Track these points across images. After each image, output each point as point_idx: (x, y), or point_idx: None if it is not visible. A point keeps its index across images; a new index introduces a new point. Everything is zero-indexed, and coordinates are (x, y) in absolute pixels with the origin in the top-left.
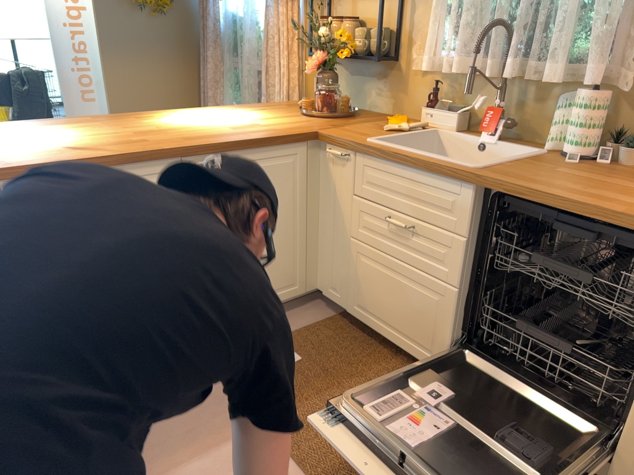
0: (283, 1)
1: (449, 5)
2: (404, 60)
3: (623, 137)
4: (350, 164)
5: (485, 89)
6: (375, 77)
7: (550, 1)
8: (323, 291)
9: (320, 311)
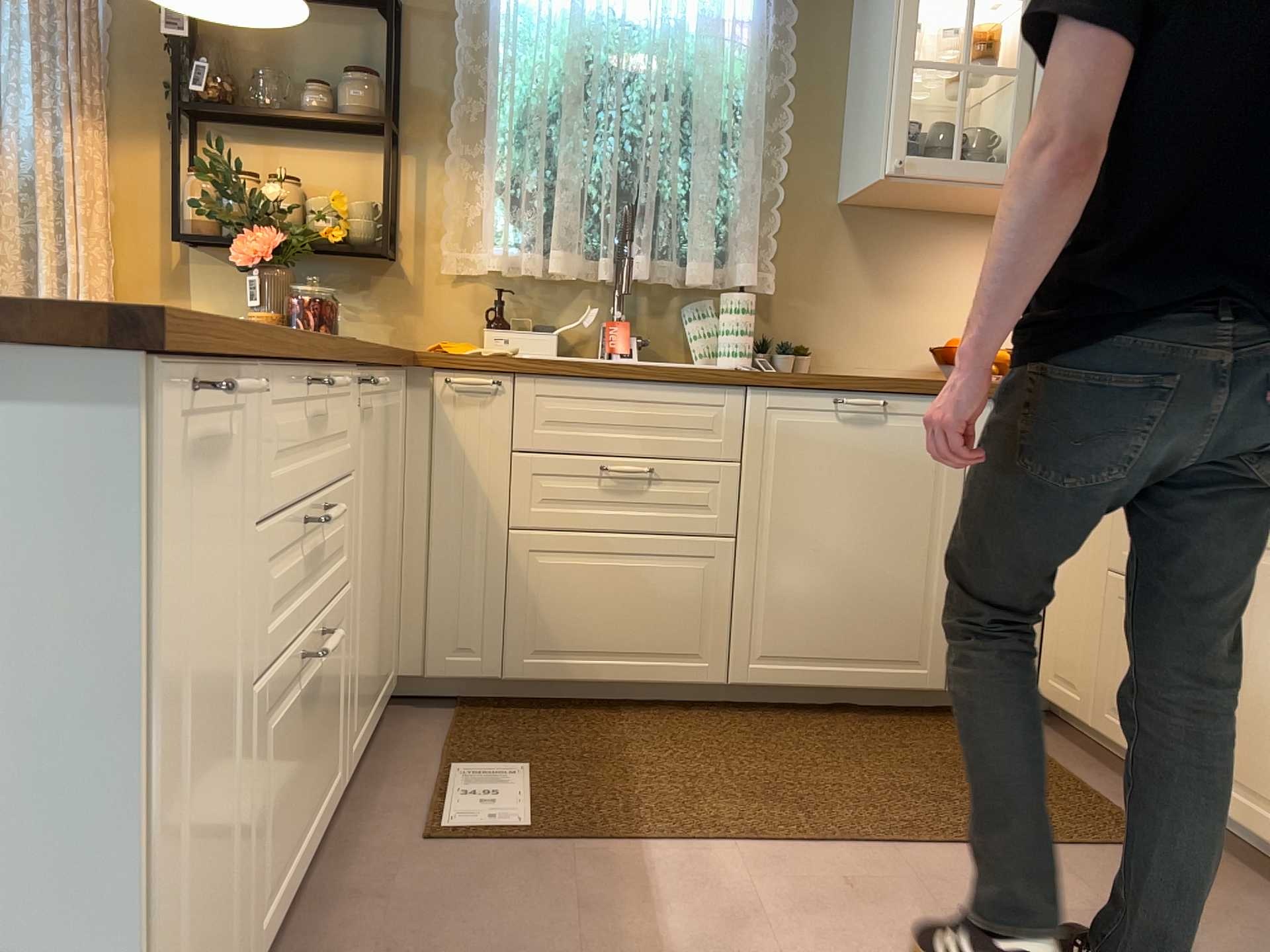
0: (73, 124)
1: (507, 179)
2: (414, 257)
3: (769, 344)
4: (501, 399)
5: (577, 299)
6: (345, 286)
7: (671, 188)
8: (416, 675)
9: (424, 716)
